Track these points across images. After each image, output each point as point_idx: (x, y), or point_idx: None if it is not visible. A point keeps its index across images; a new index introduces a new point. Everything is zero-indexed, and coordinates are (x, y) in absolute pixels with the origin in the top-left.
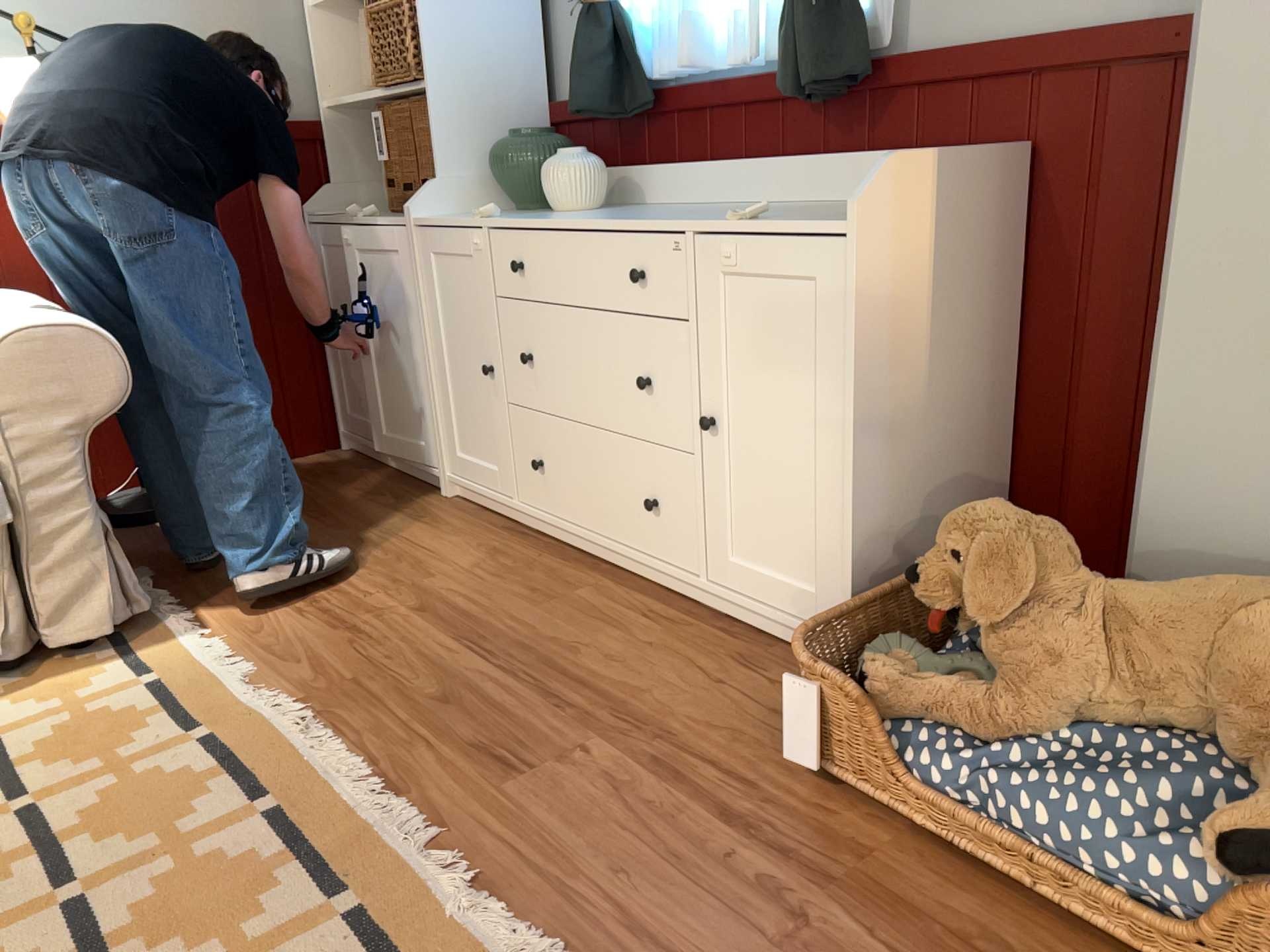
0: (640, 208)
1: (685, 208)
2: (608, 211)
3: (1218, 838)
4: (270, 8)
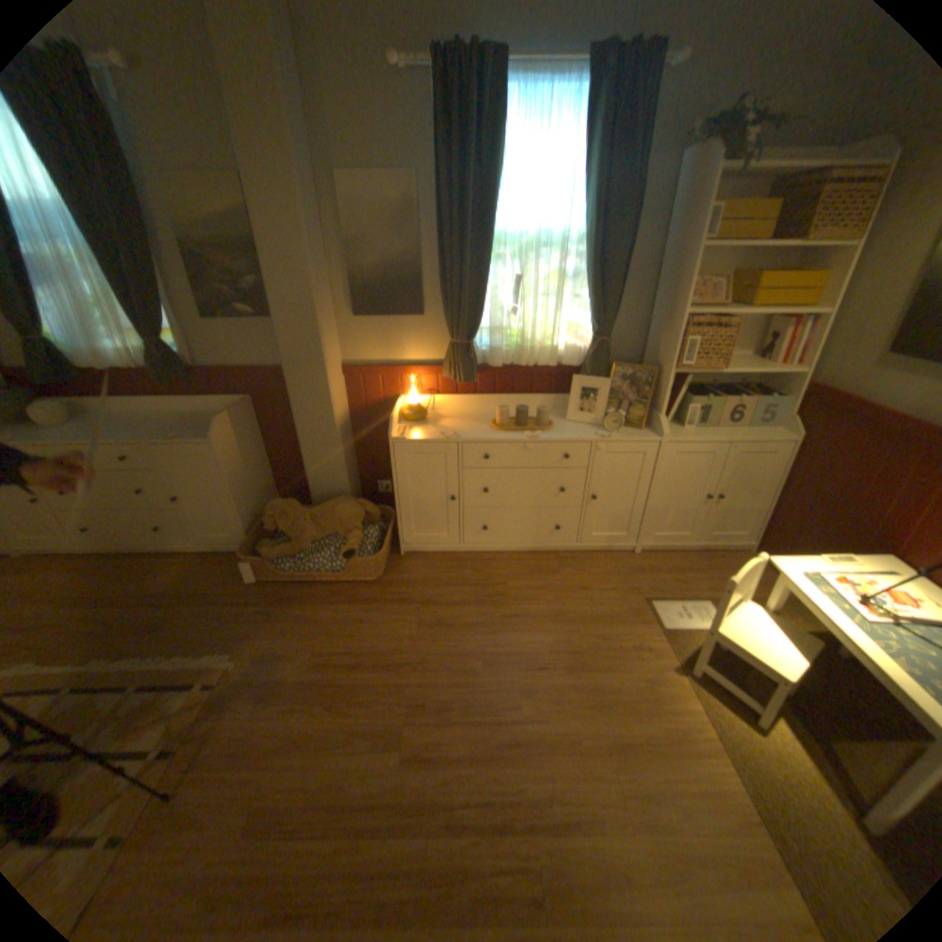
0: (89, 418)
1: (116, 417)
2: (76, 424)
3: (341, 555)
4: None
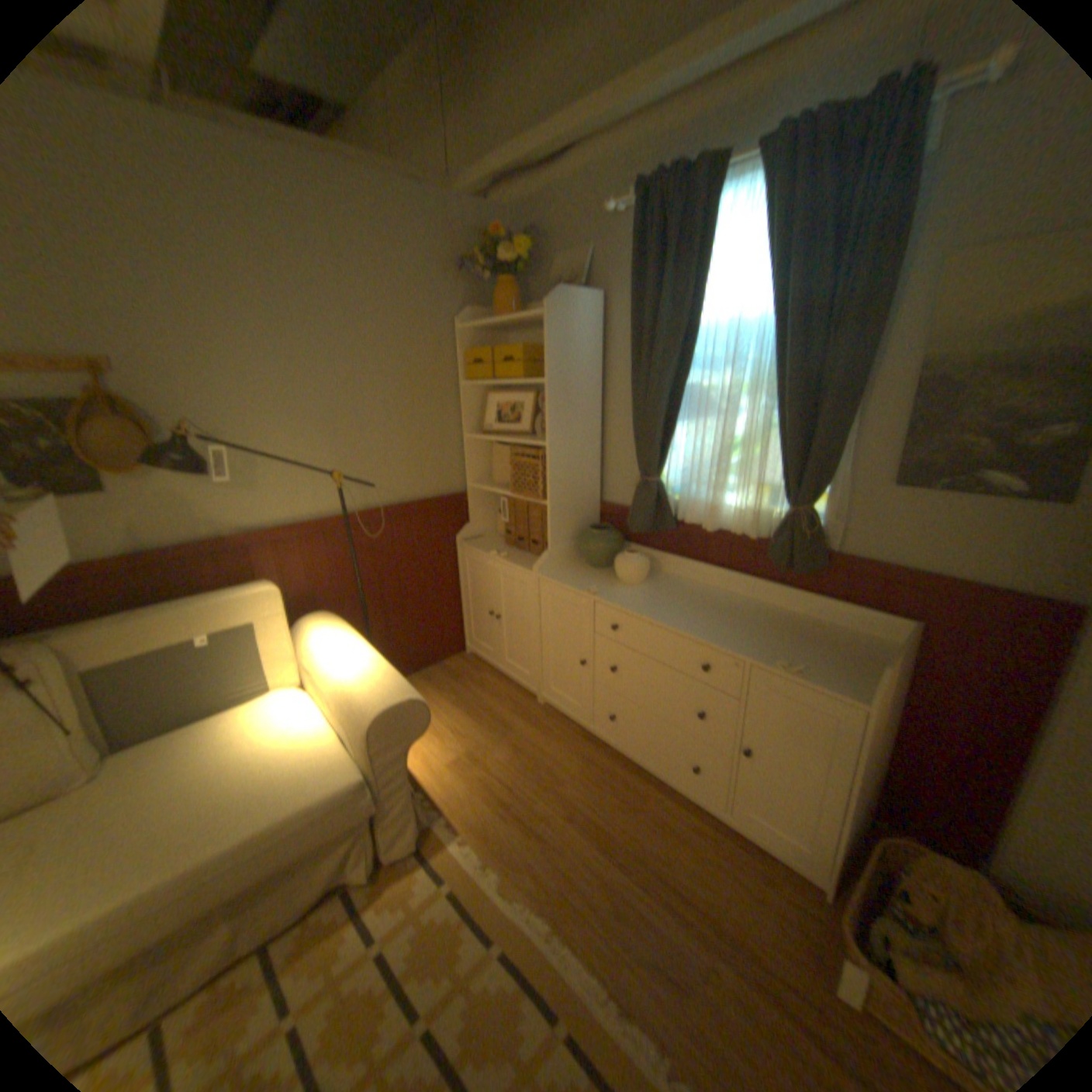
0: (665, 580)
1: (696, 589)
2: (653, 586)
3: None
4: (445, 435)
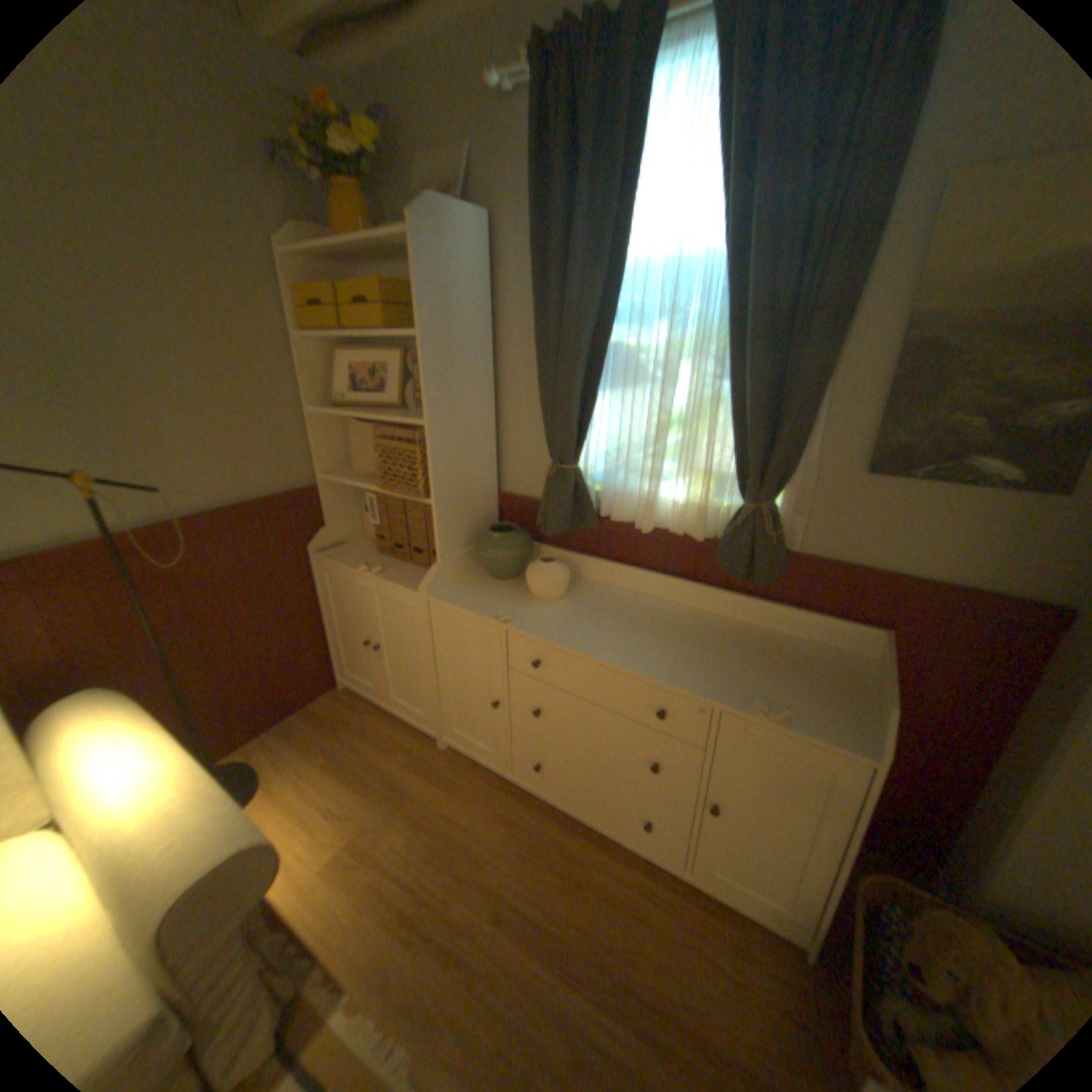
0: (589, 589)
1: (627, 600)
2: (577, 601)
3: None
4: (275, 409)
